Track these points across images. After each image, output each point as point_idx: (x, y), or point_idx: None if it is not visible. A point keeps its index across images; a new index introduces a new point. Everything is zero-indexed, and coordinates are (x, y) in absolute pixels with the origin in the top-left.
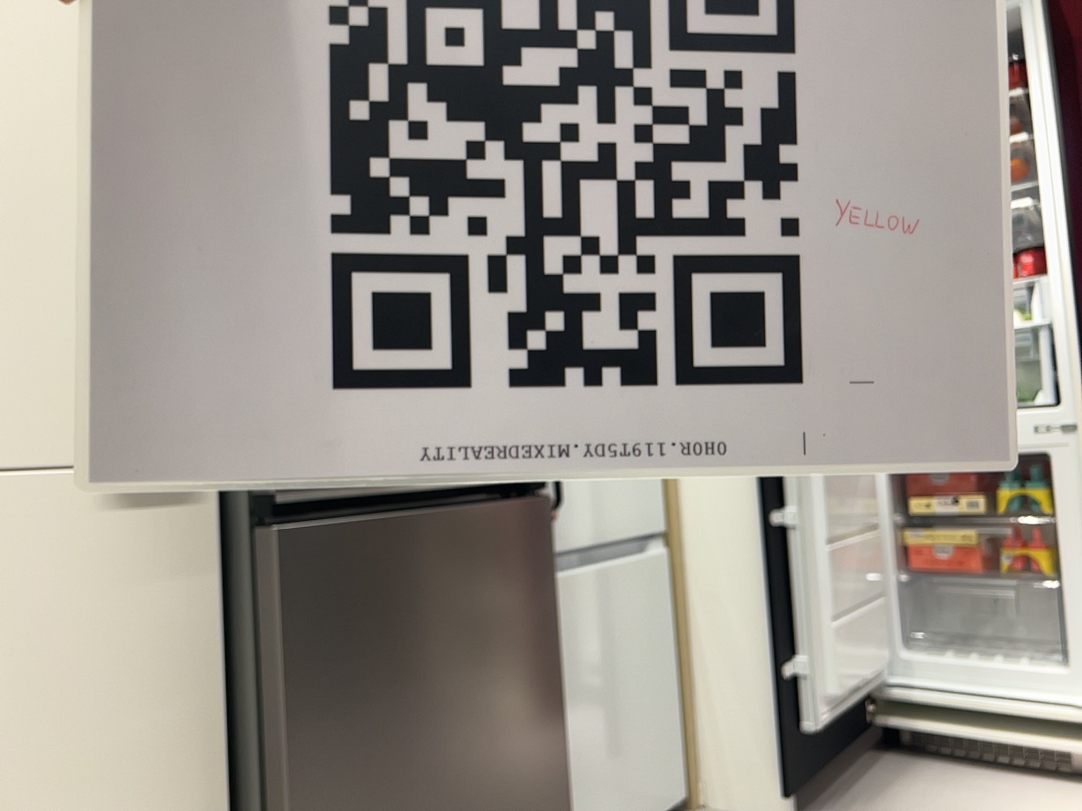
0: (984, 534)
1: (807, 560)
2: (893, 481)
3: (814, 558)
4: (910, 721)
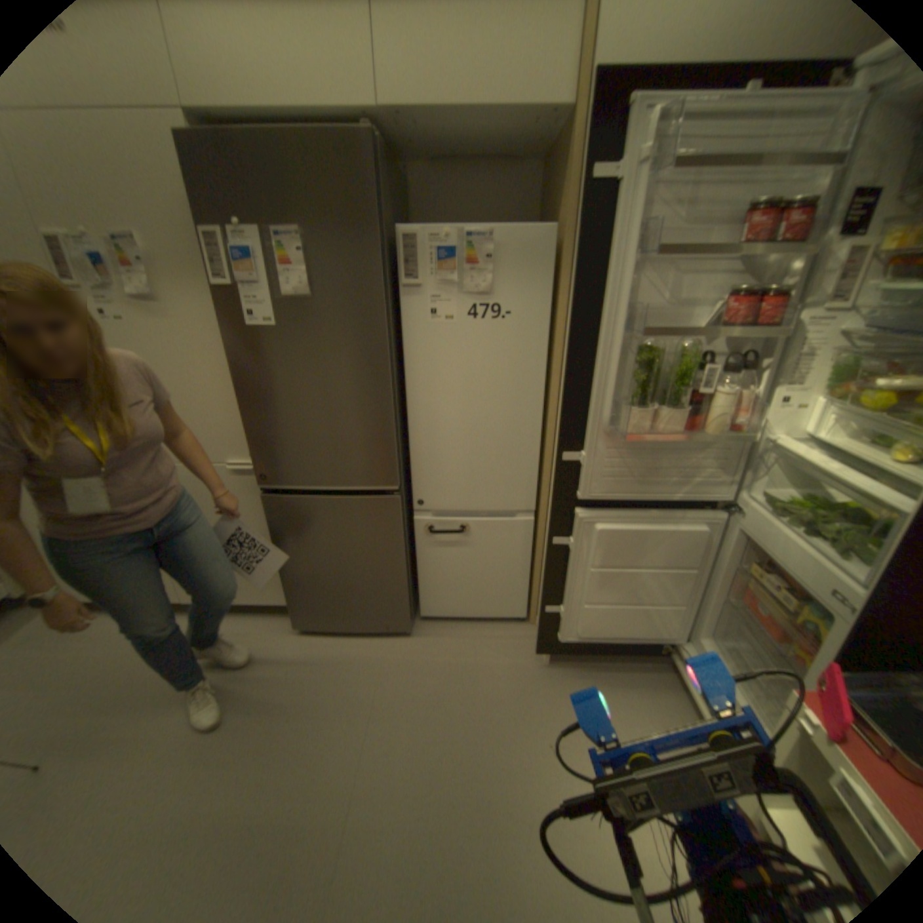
0: (795, 622)
1: (572, 569)
2: (747, 544)
3: (583, 570)
4: (683, 673)
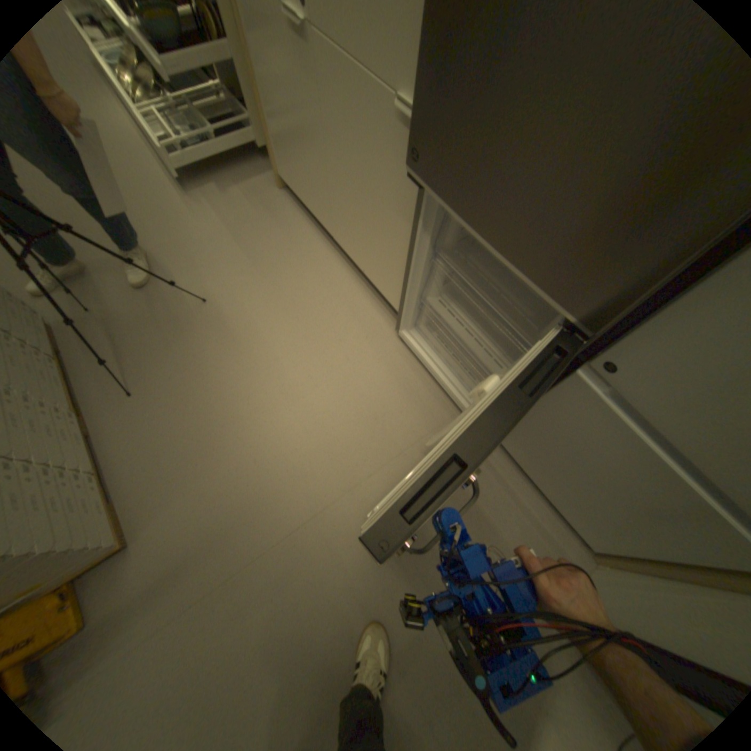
0: None
1: None
2: None
3: None
4: None
